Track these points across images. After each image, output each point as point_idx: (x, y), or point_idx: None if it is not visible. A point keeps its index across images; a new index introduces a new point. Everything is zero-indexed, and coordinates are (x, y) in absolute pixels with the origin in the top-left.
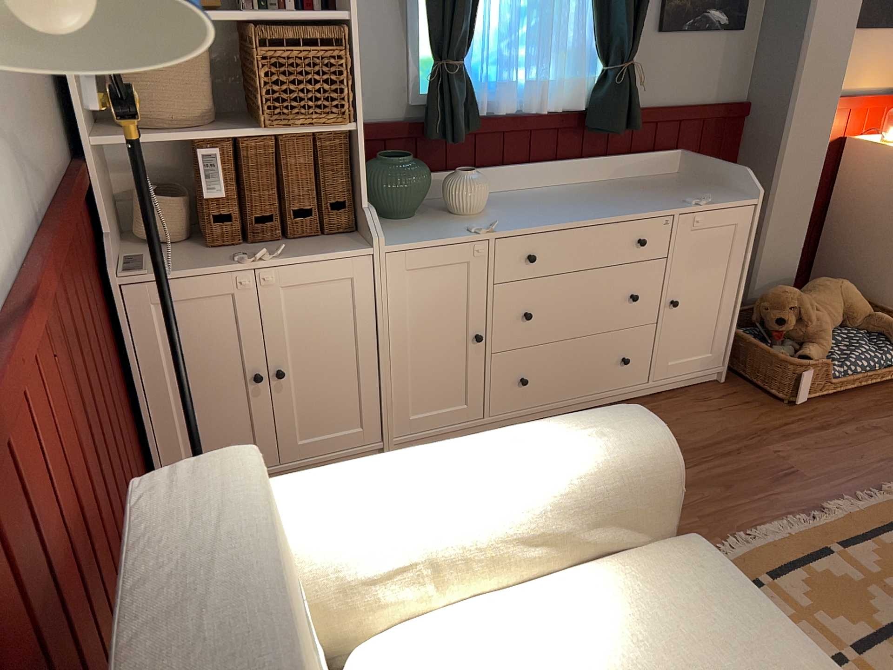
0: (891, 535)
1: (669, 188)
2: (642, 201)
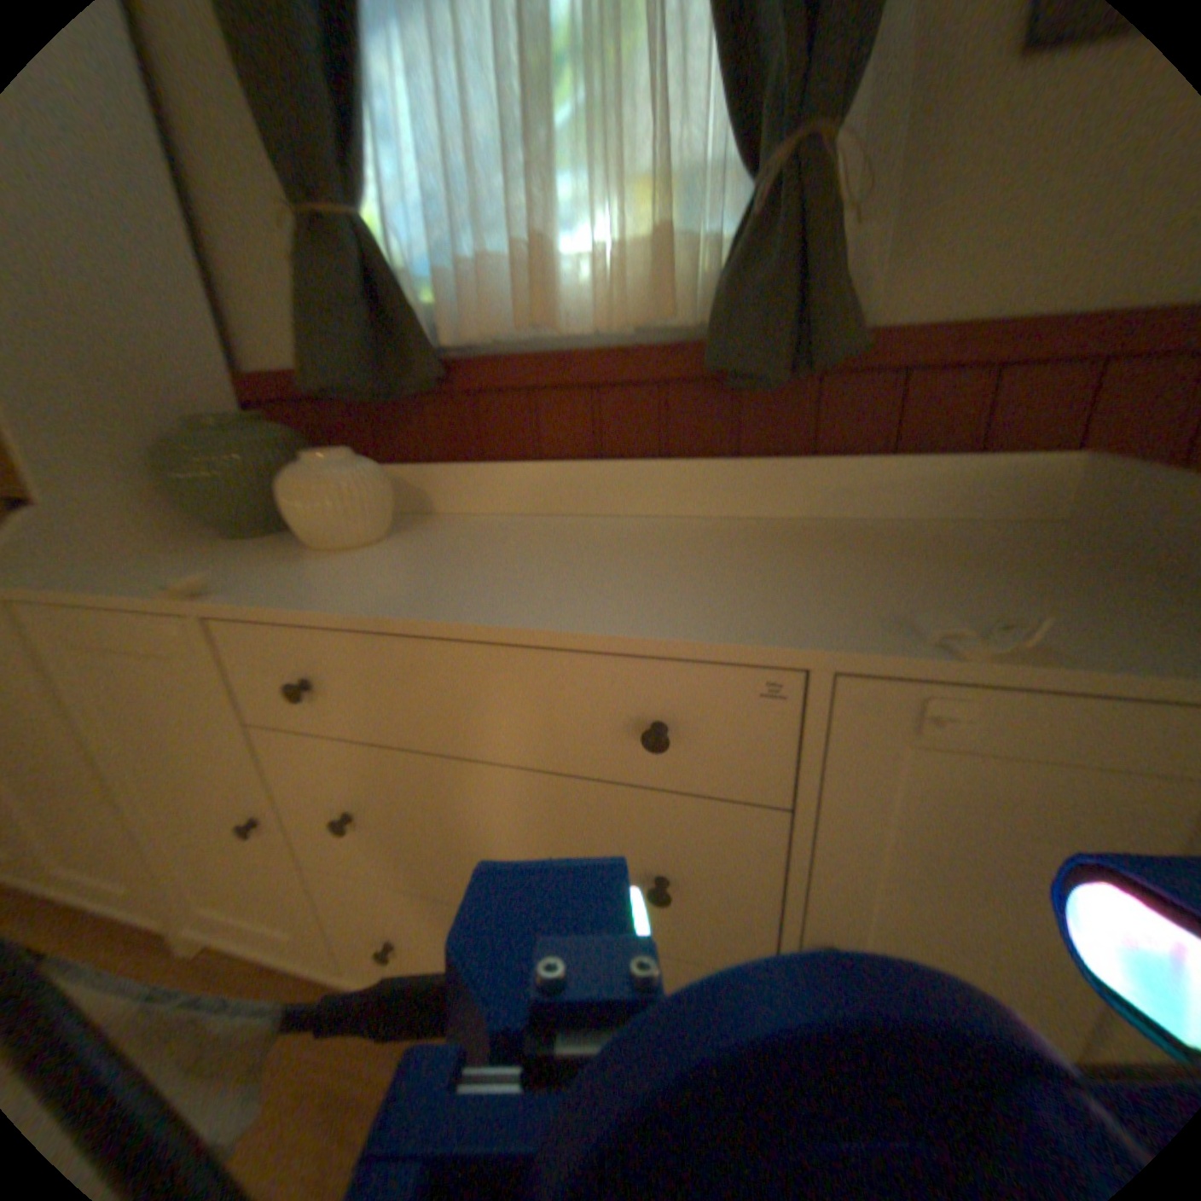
0: None
1: (952, 561)
2: (772, 586)
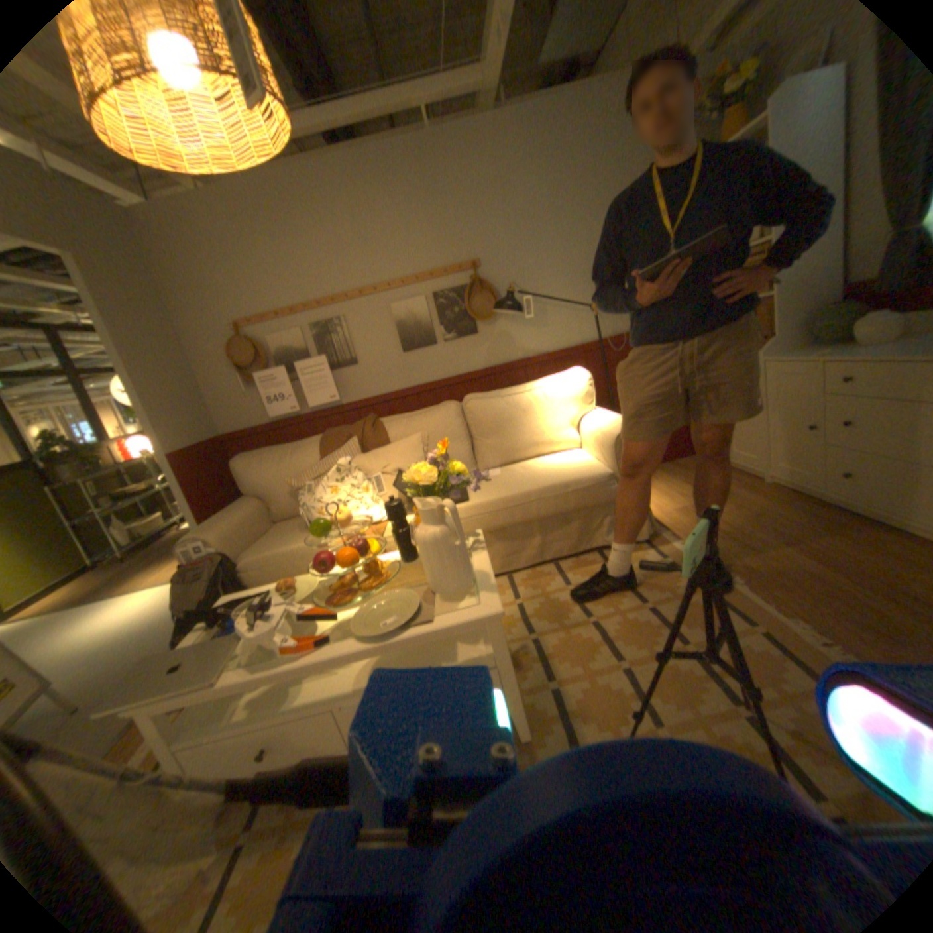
0: (806, 674)
1: None
2: None
